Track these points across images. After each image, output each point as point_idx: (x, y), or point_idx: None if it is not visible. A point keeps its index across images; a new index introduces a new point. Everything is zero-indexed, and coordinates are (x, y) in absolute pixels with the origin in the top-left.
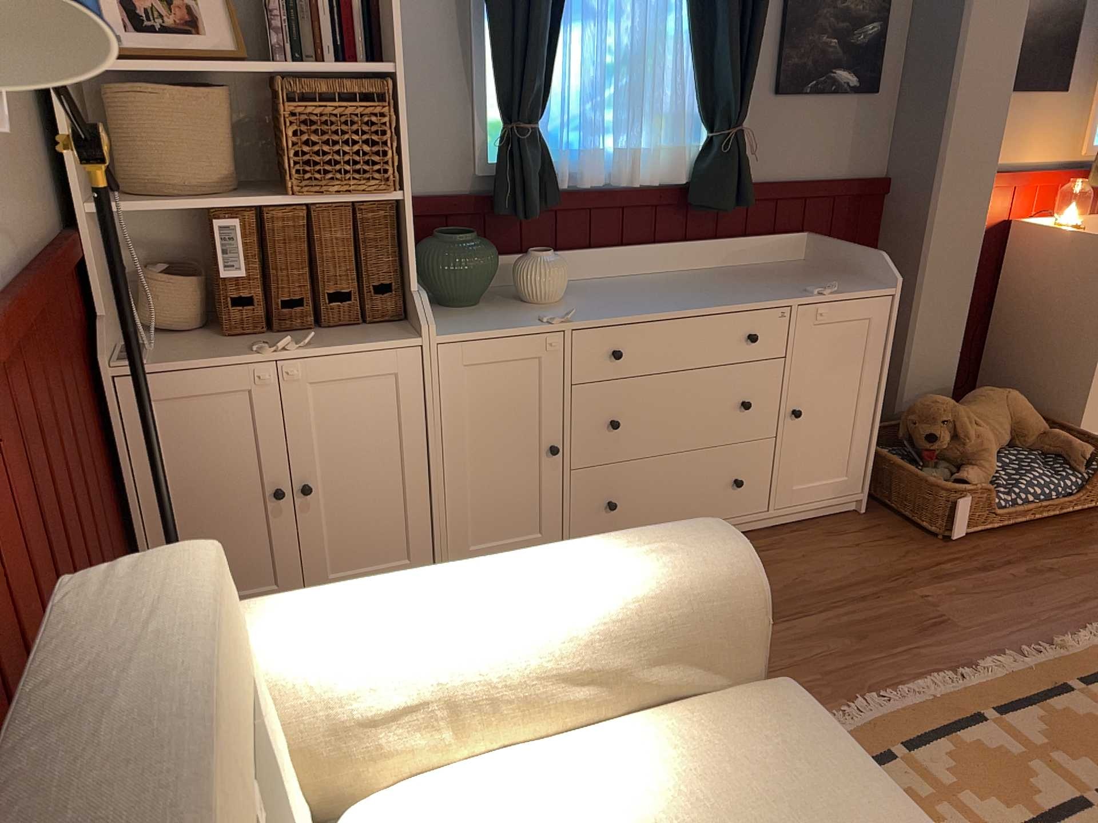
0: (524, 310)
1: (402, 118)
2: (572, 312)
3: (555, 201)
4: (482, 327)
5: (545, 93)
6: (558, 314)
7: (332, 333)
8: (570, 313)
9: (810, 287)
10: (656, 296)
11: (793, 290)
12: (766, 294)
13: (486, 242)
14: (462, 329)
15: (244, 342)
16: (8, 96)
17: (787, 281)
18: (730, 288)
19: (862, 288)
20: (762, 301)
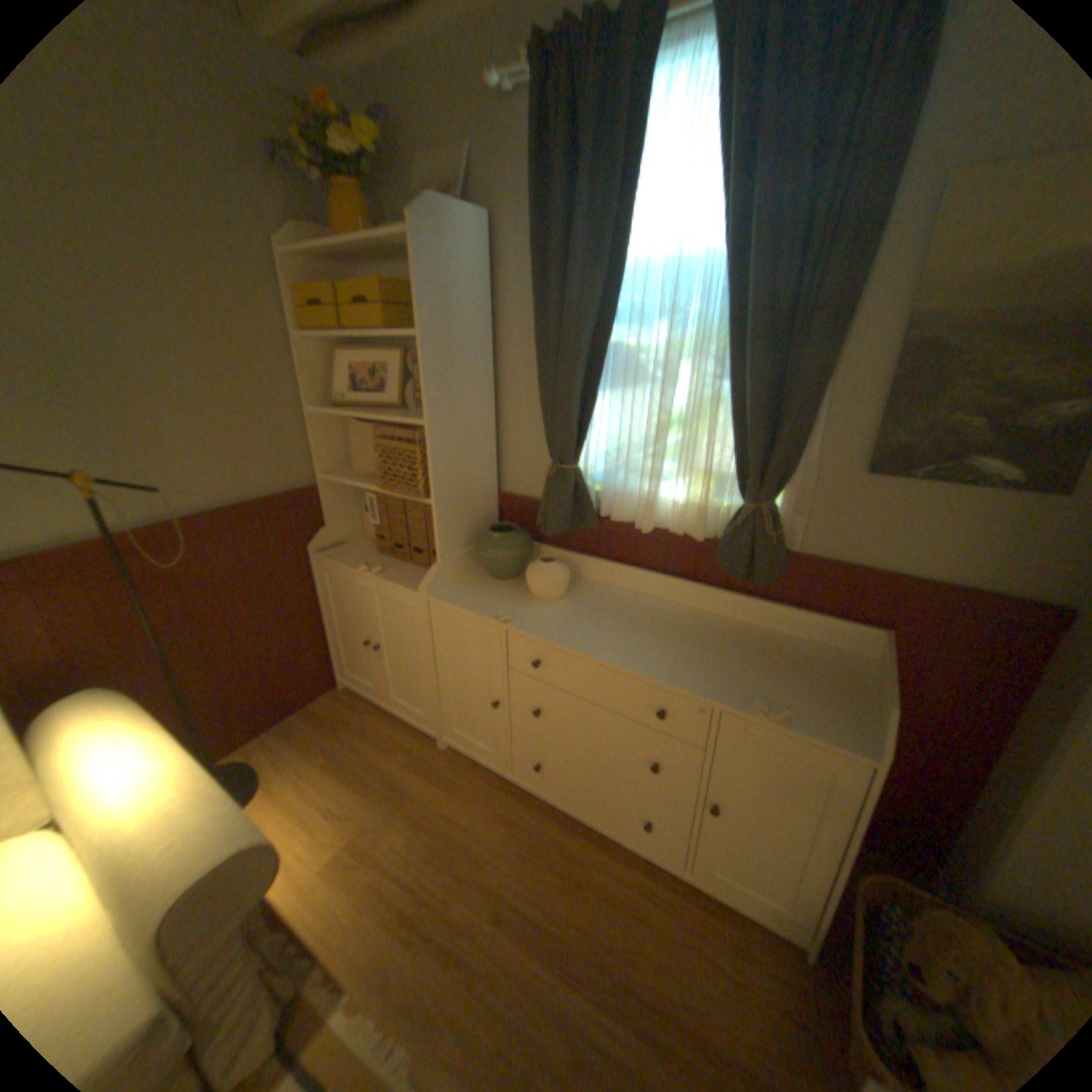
0: (514, 599)
1: (430, 453)
2: (510, 617)
3: (595, 523)
4: (462, 601)
5: (580, 442)
6: (506, 613)
7: (410, 569)
8: (512, 616)
9: (765, 699)
10: (619, 631)
11: (746, 691)
12: (710, 680)
13: (514, 542)
14: (451, 597)
15: (375, 557)
16: (251, 425)
17: (774, 677)
18: (700, 655)
19: (837, 734)
20: (686, 686)
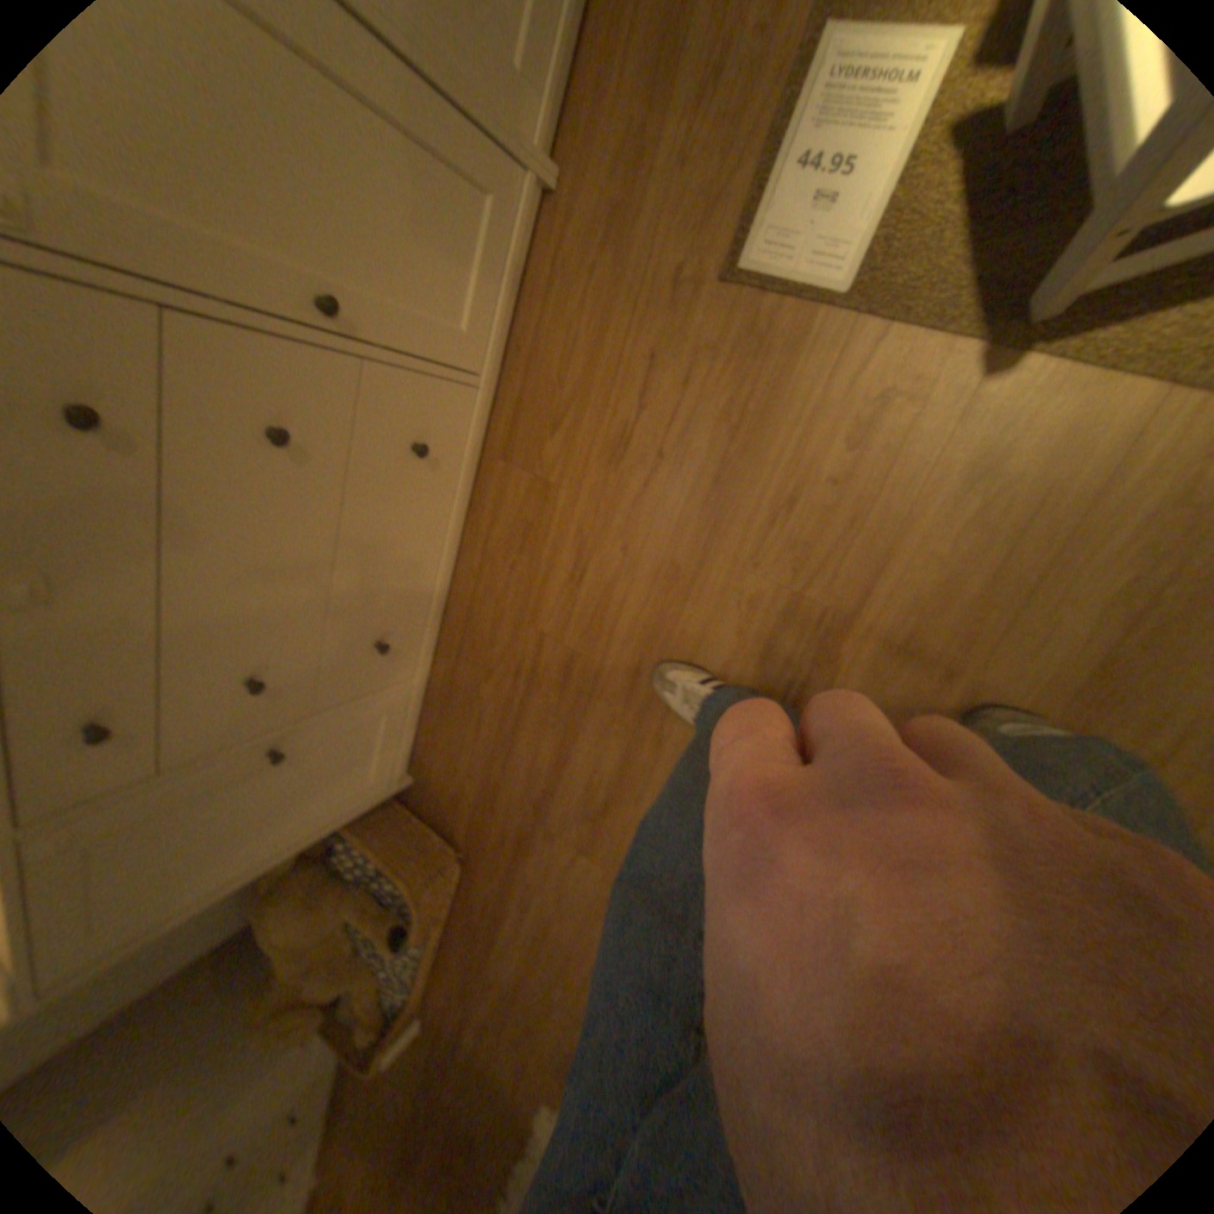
0: None
1: None
2: None
3: None
4: None
5: None
6: None
7: None
8: None
9: None
10: None
11: None
12: None
13: None
14: None
15: None
16: None
17: None
18: None
19: None
20: None
